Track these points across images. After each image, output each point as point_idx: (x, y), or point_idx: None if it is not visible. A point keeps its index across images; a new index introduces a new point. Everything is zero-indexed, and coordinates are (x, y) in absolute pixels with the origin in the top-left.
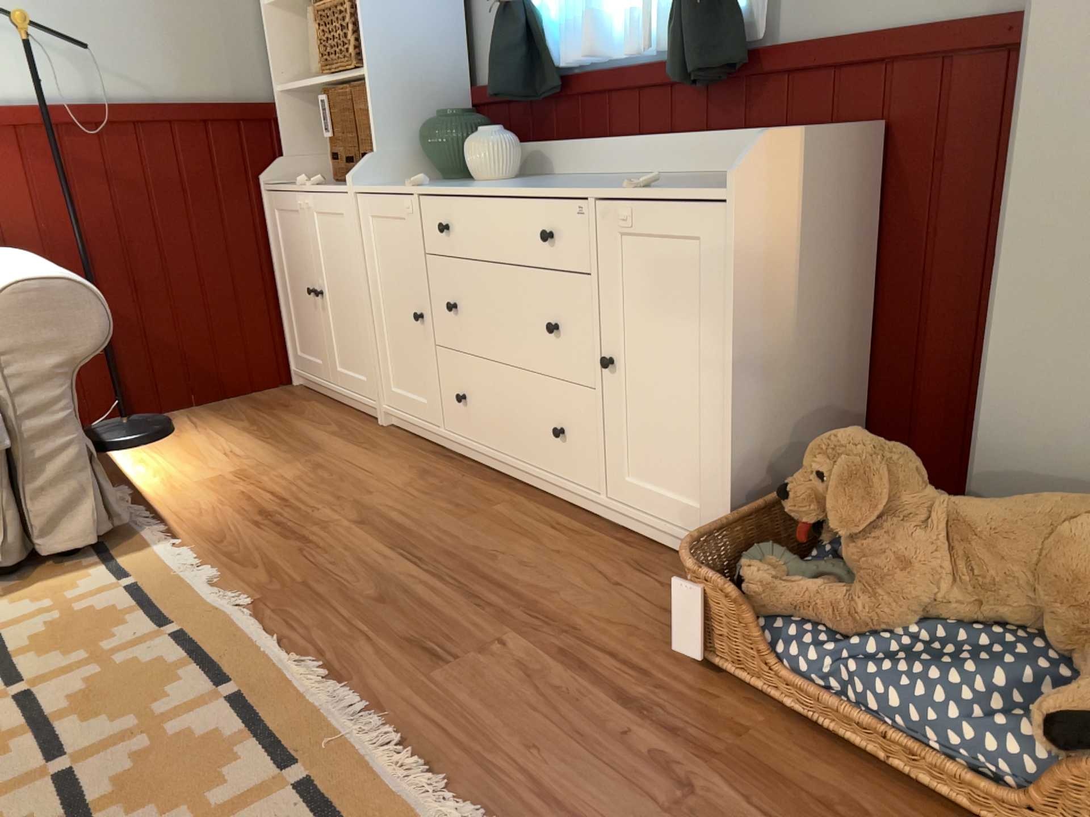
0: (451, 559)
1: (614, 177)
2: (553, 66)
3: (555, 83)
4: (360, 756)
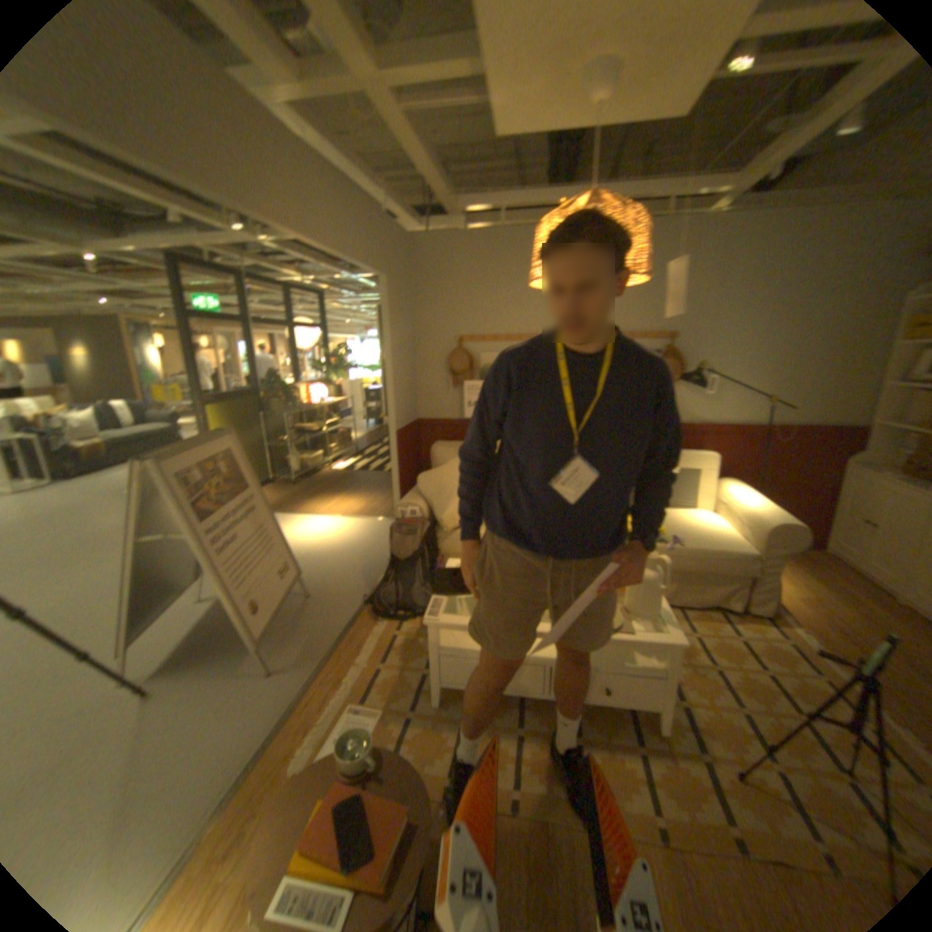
0: None
1: None
2: None
3: None
4: None
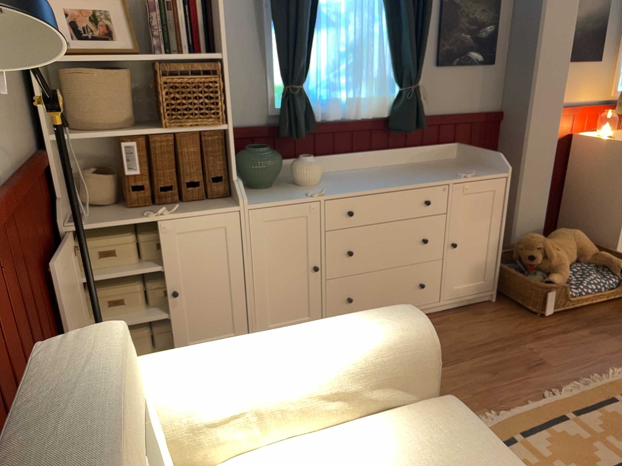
0: (459, 352)
1: (362, 171)
2: (314, 119)
3: (314, 127)
4: (607, 384)
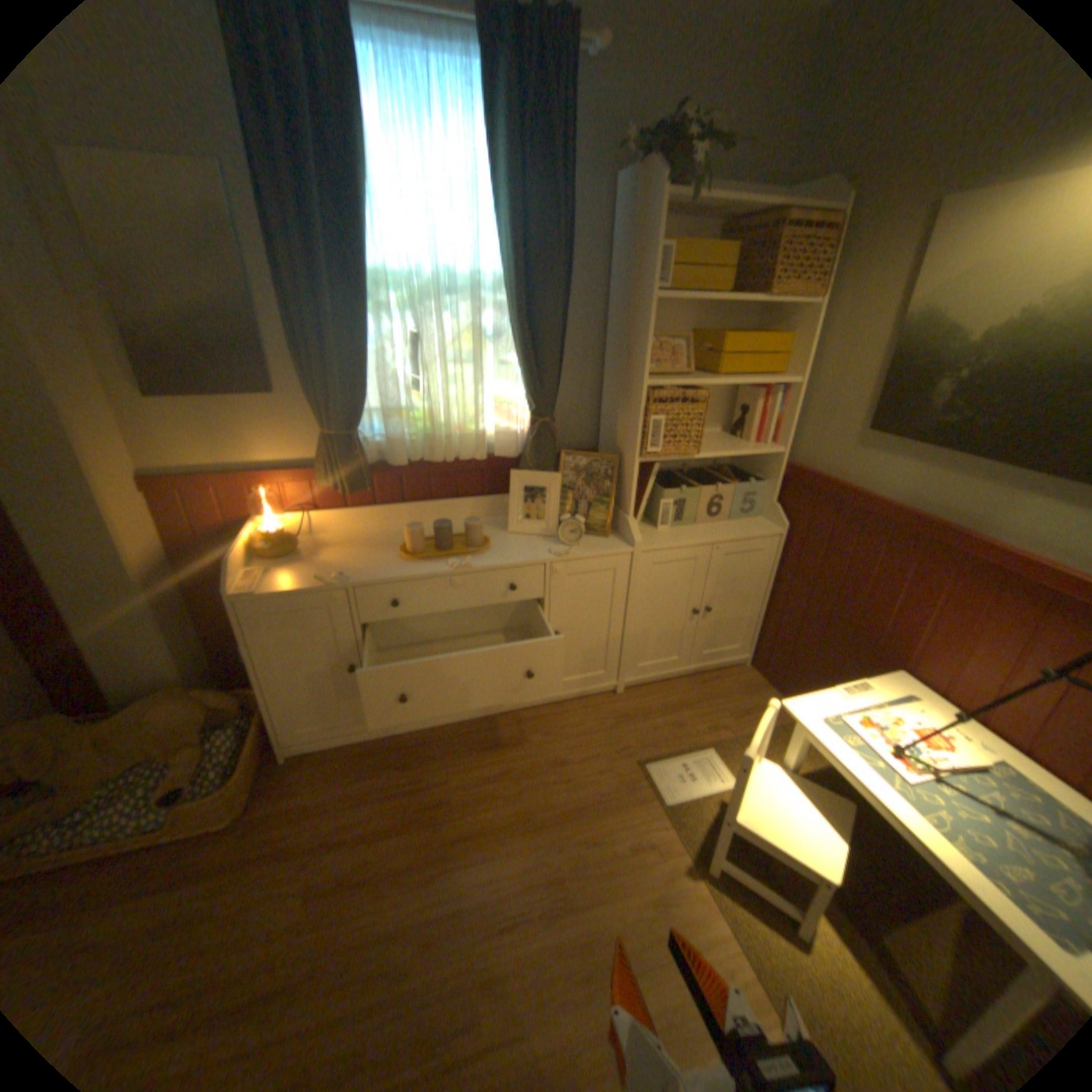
0: None
1: None
2: None
3: None
4: None
